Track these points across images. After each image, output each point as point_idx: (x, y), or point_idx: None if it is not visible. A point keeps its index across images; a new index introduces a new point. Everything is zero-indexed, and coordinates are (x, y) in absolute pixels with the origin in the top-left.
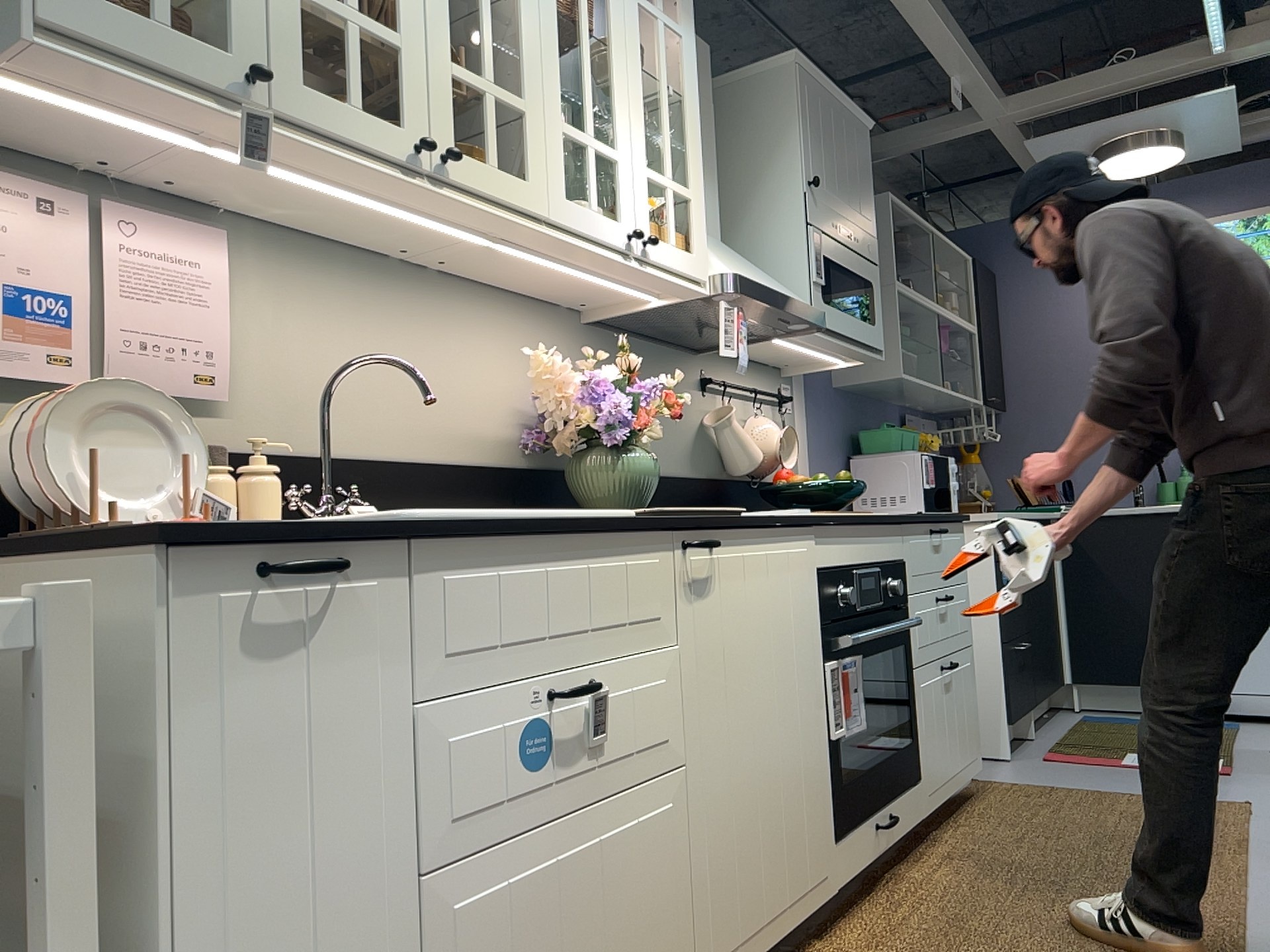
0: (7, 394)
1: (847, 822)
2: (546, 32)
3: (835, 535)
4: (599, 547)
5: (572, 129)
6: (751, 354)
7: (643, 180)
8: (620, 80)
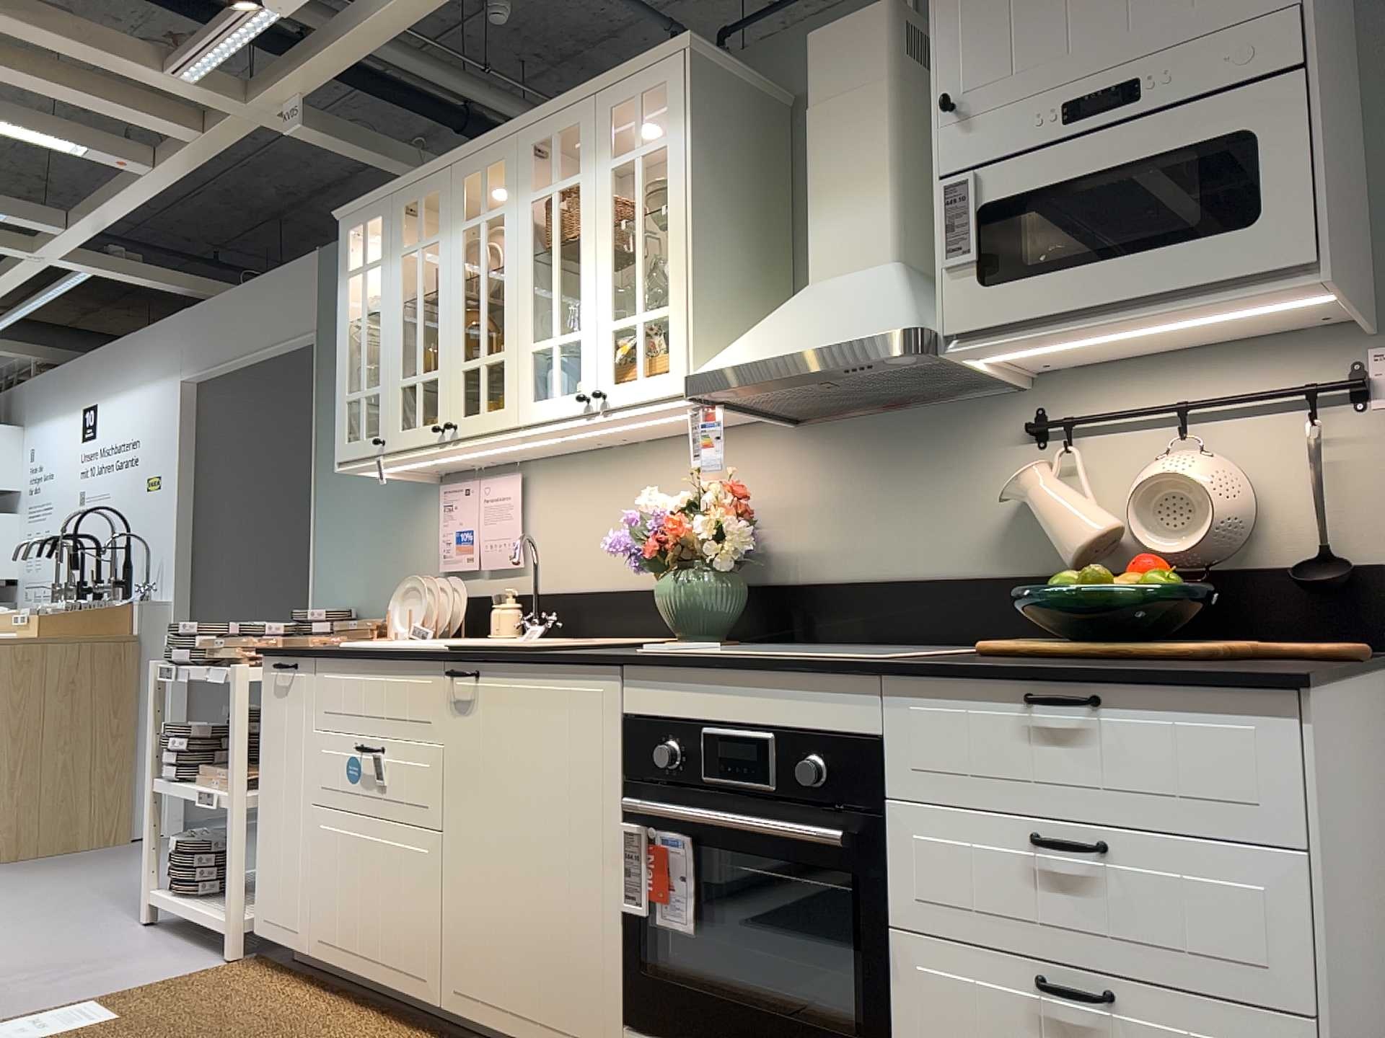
0: (462, 576)
1: (650, 1022)
2: (520, 284)
3: (660, 678)
4: (393, 668)
5: (537, 343)
6: (1158, 347)
7: (605, 336)
8: (585, 263)
